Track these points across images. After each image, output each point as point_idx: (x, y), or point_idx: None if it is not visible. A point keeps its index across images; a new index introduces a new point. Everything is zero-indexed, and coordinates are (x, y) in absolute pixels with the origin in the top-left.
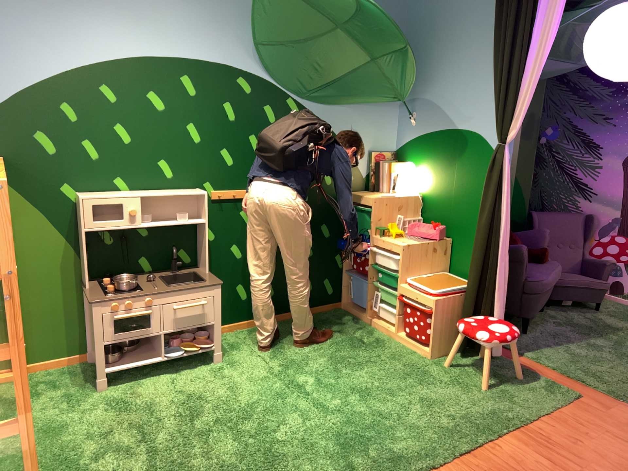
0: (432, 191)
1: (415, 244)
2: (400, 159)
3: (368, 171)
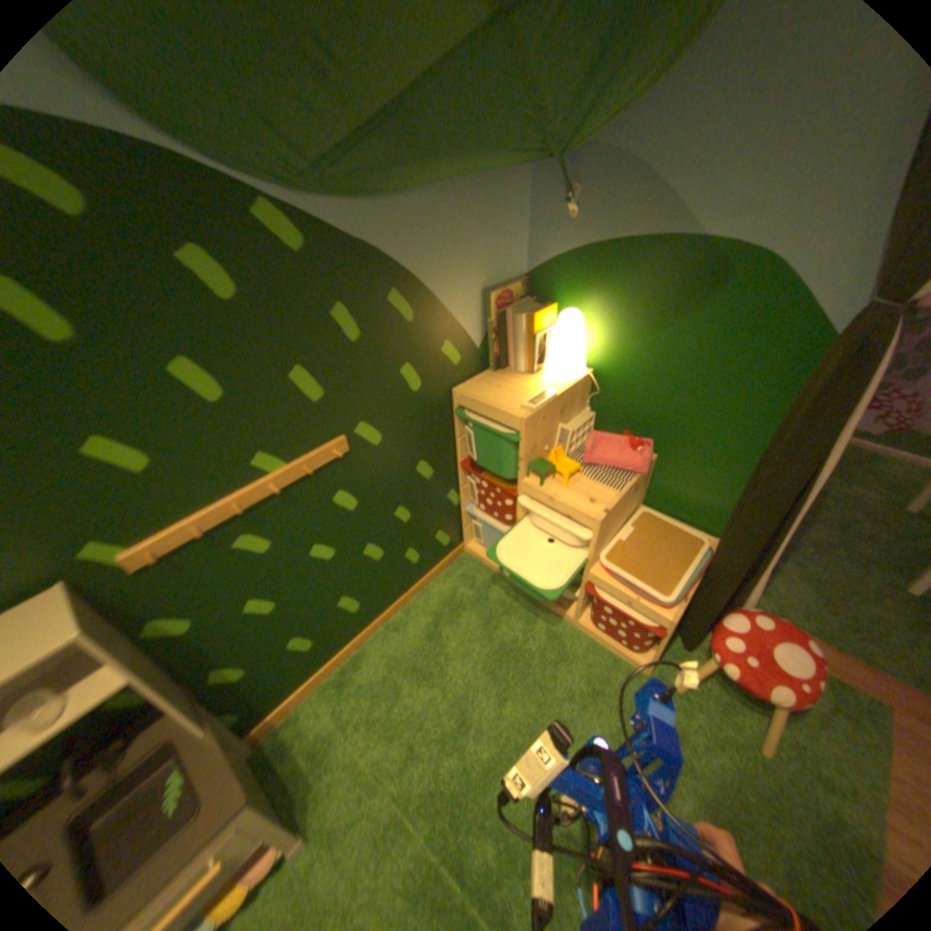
0: (625, 364)
1: (620, 500)
2: (545, 289)
3: (488, 331)
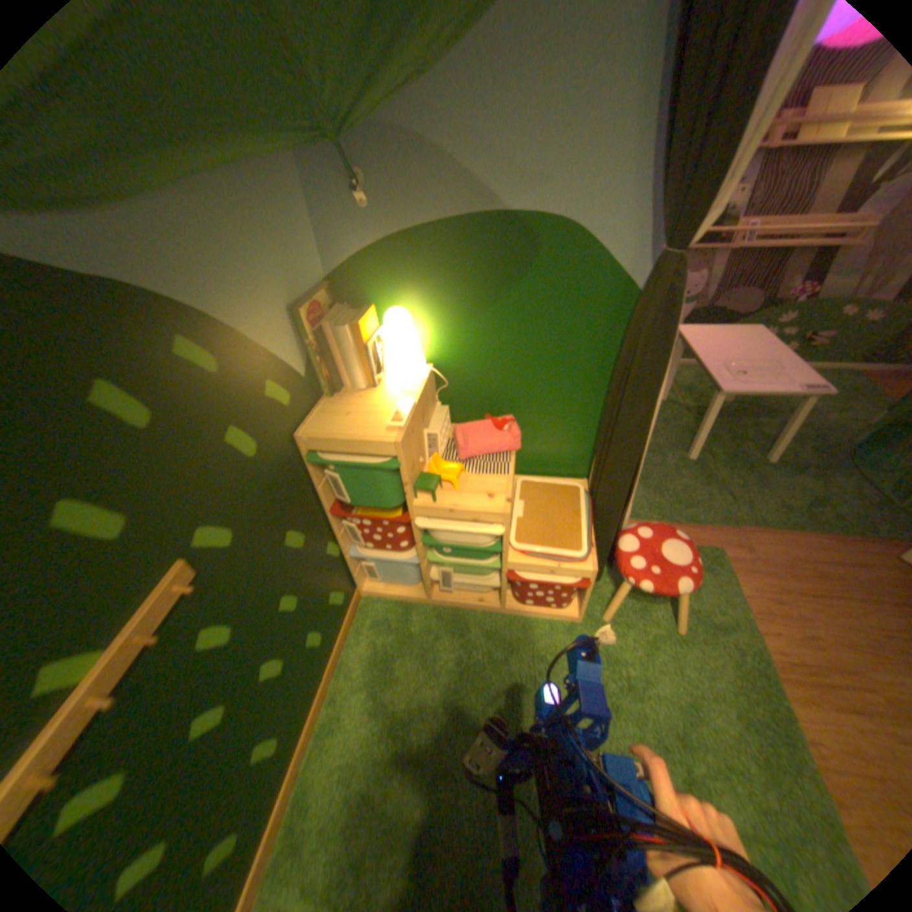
0: (462, 350)
1: (511, 482)
2: (353, 291)
3: (308, 352)
